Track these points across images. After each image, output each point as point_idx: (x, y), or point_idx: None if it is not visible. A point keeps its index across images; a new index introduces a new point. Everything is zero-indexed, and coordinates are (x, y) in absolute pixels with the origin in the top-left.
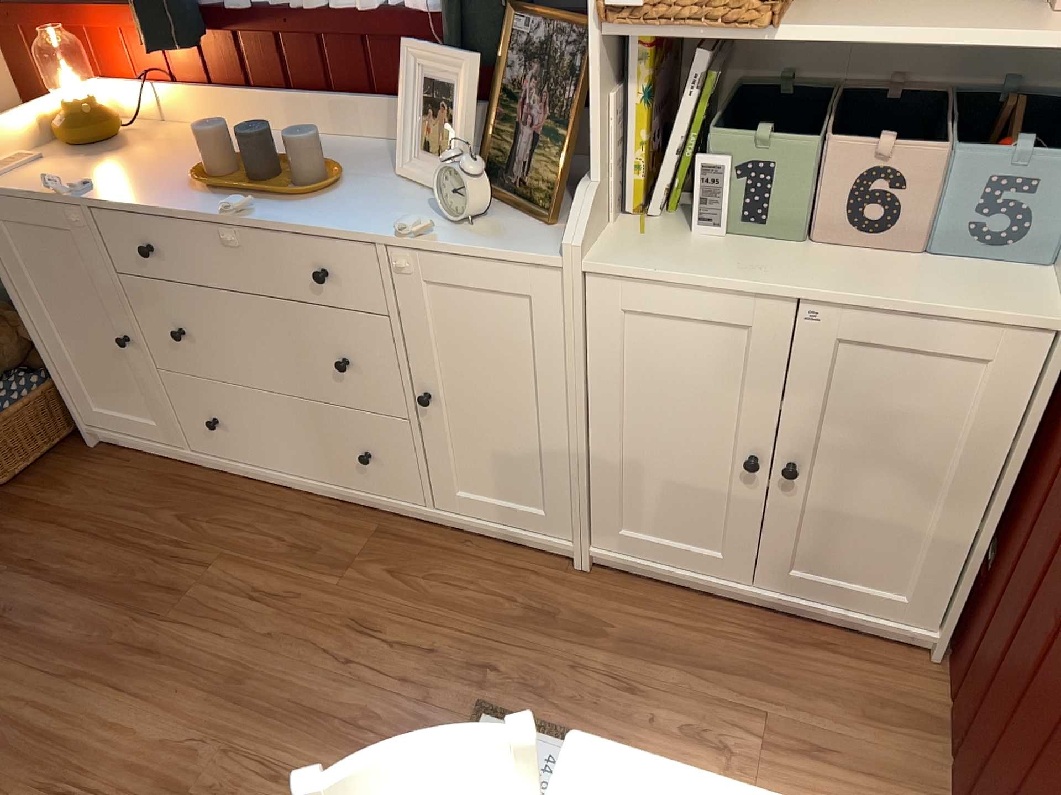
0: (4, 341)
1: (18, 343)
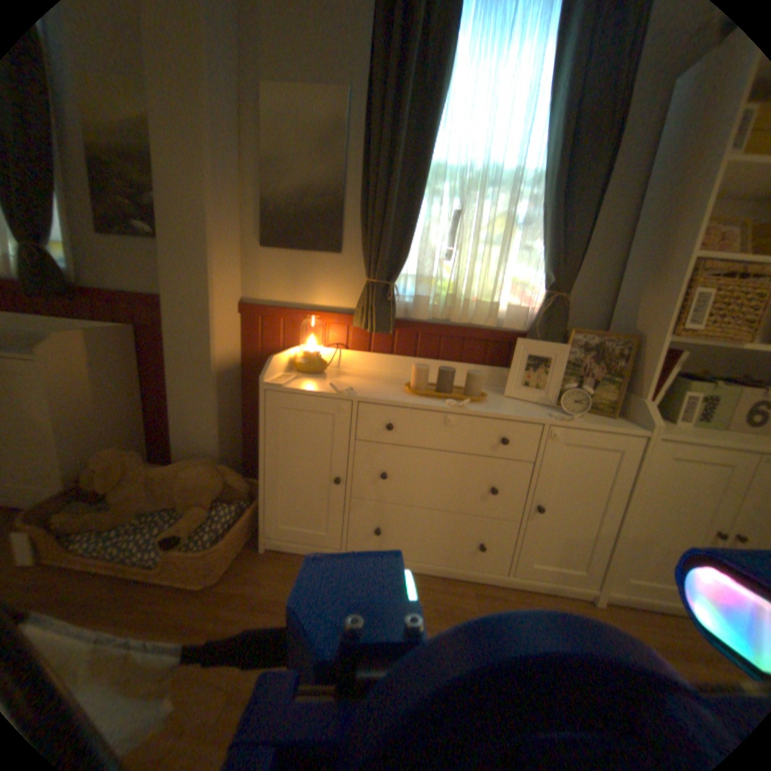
0: (208, 482)
1: (216, 484)
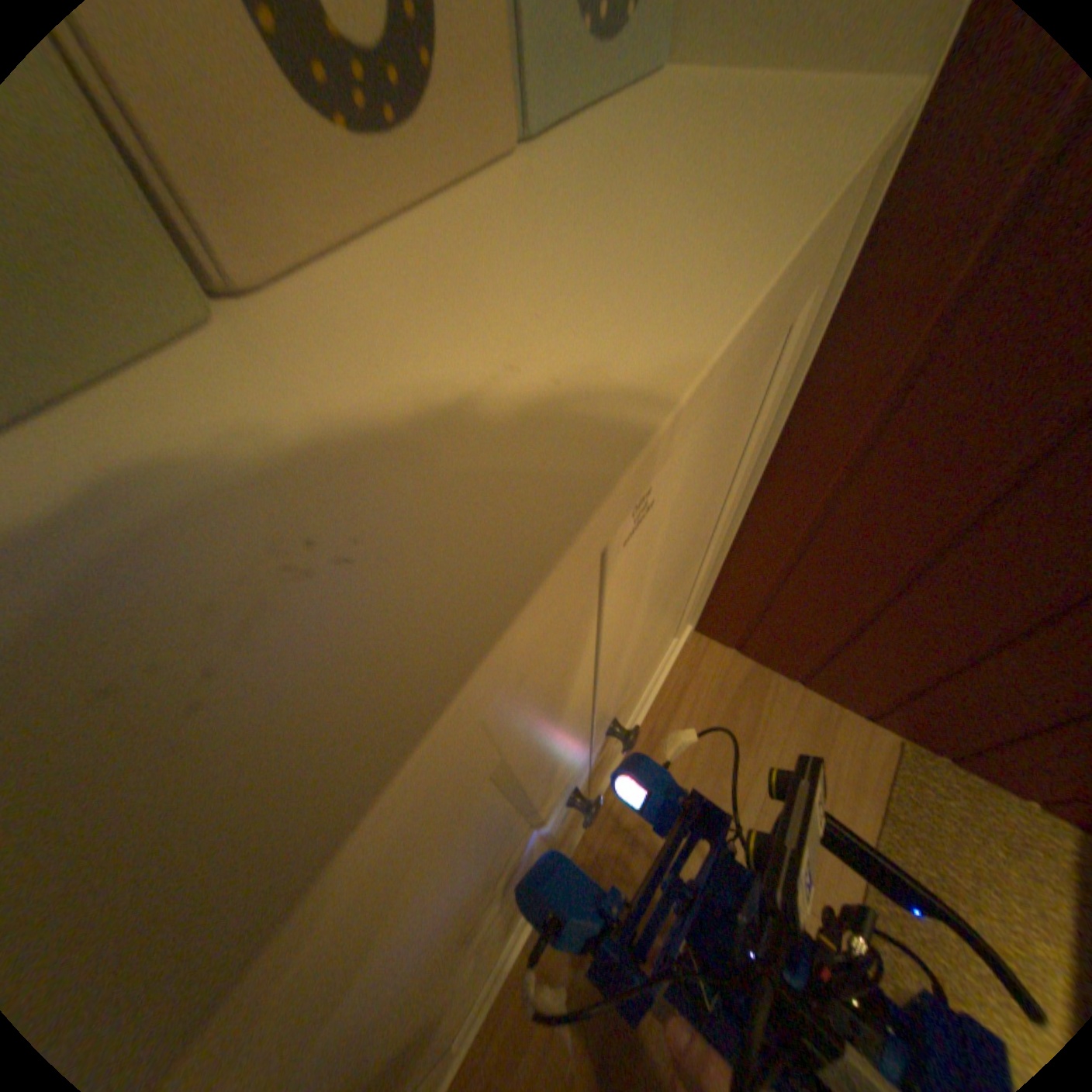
0: None
1: None
